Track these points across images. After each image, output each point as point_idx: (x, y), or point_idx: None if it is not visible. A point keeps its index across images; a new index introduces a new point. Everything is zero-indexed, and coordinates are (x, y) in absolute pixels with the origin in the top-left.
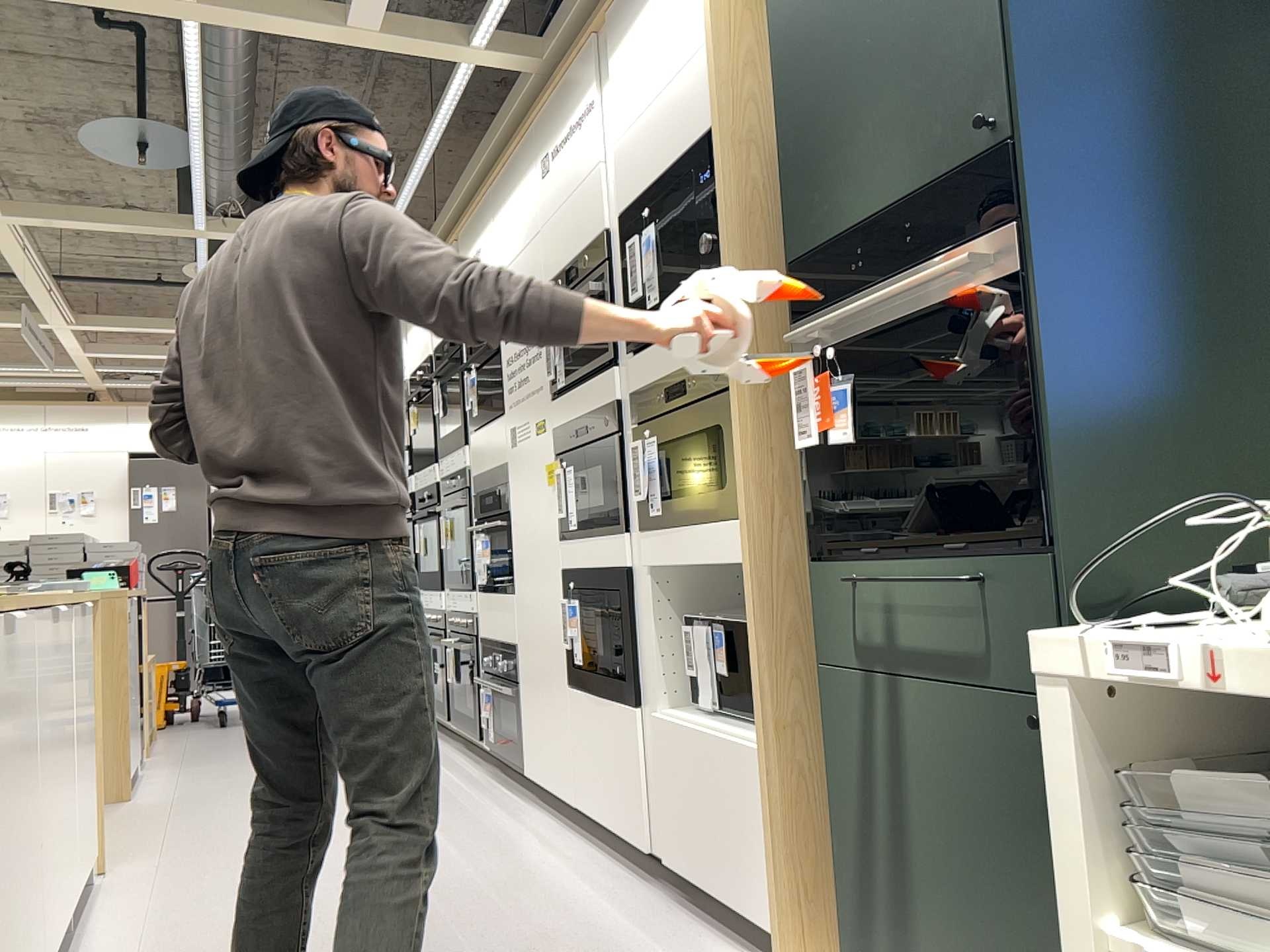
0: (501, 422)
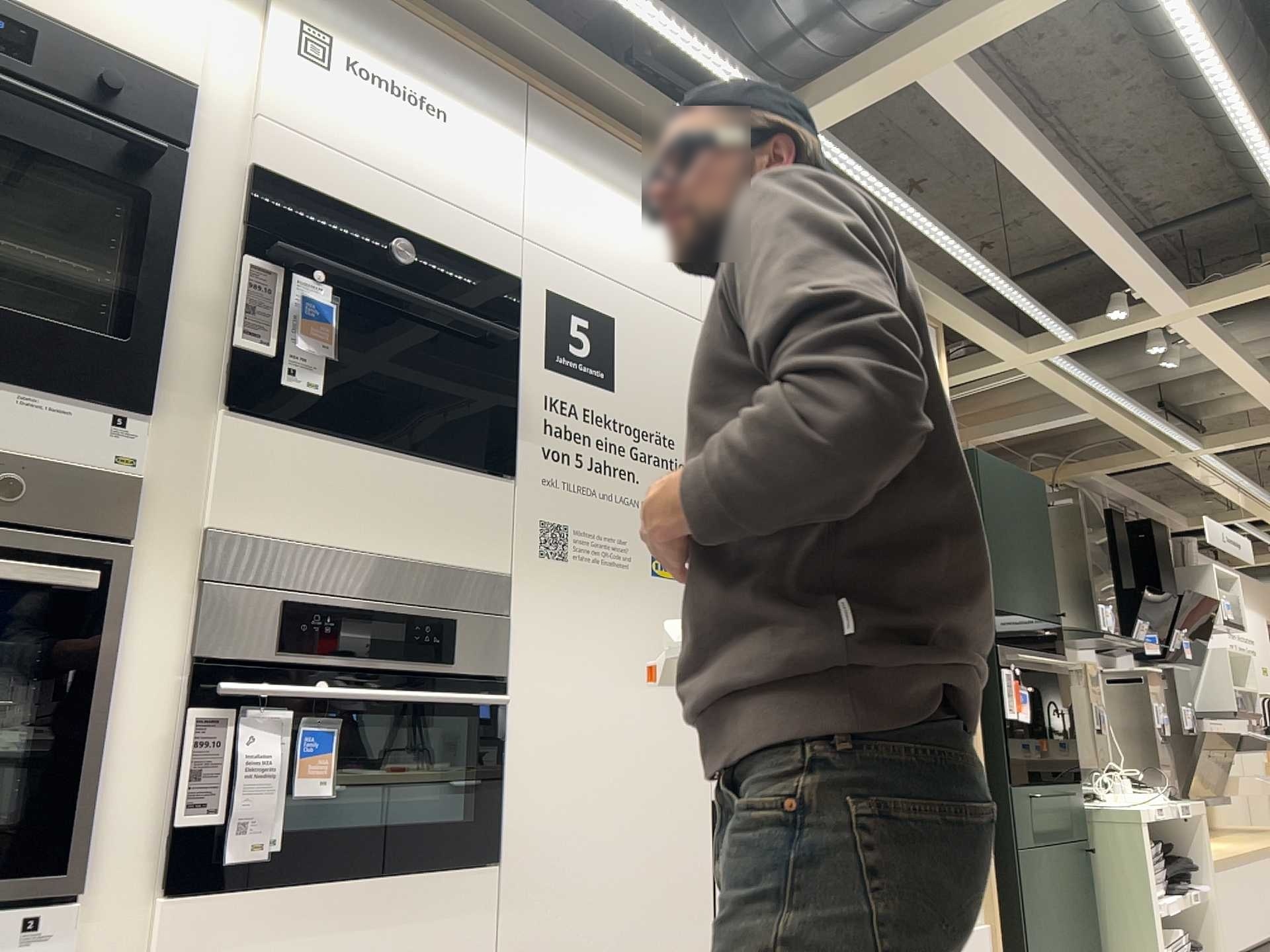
0: (500, 489)
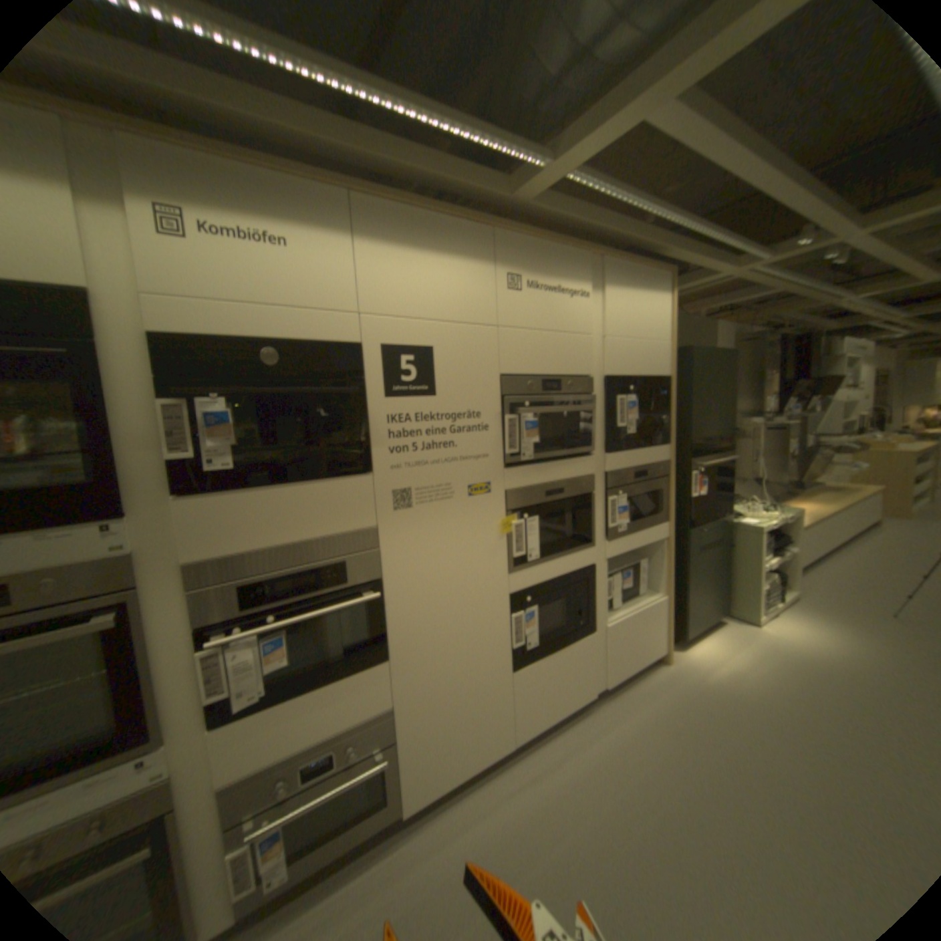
0: (363, 482)
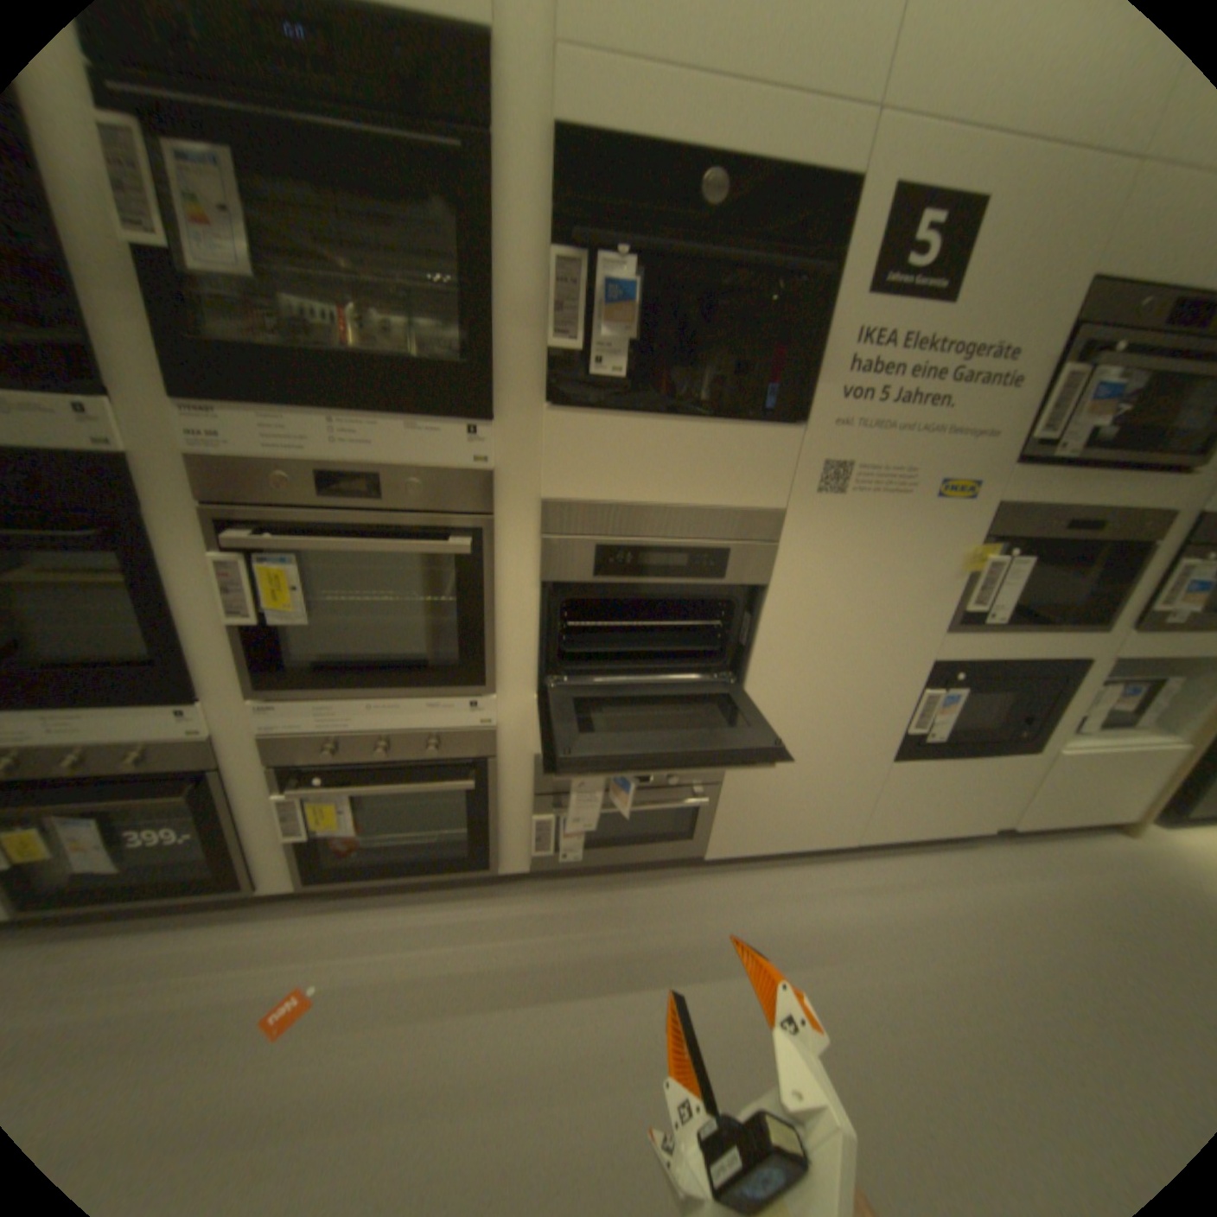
0: (788, 437)
